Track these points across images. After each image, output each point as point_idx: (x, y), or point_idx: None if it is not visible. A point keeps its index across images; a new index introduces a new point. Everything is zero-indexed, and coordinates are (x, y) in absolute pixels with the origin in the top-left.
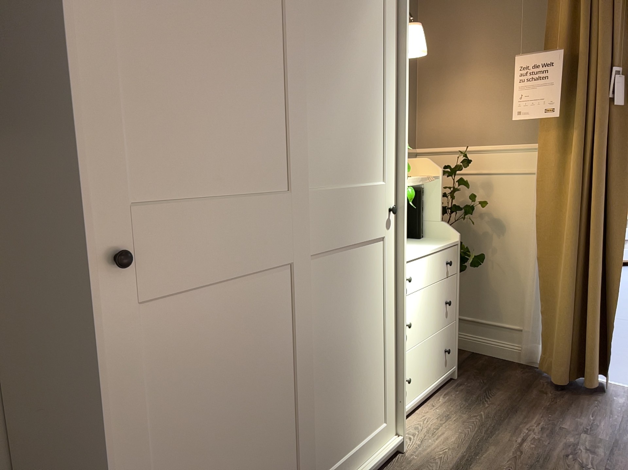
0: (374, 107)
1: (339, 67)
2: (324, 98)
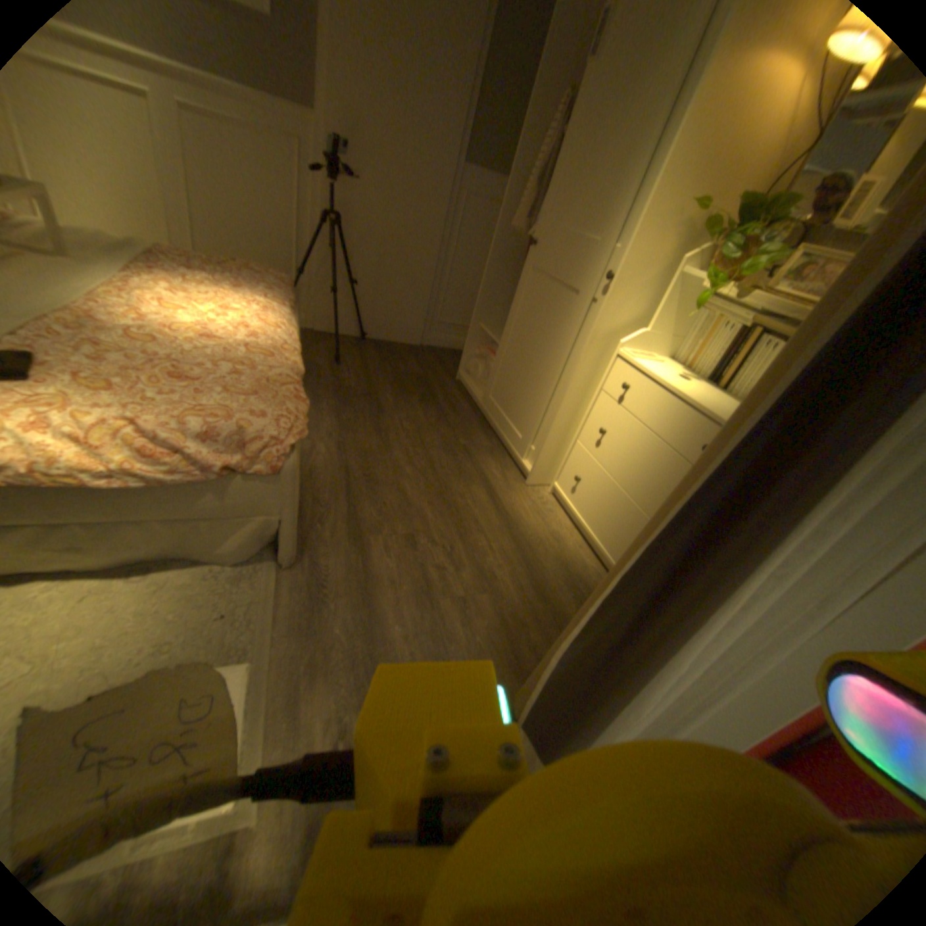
0: (645, 161)
1: (624, 125)
2: (601, 157)
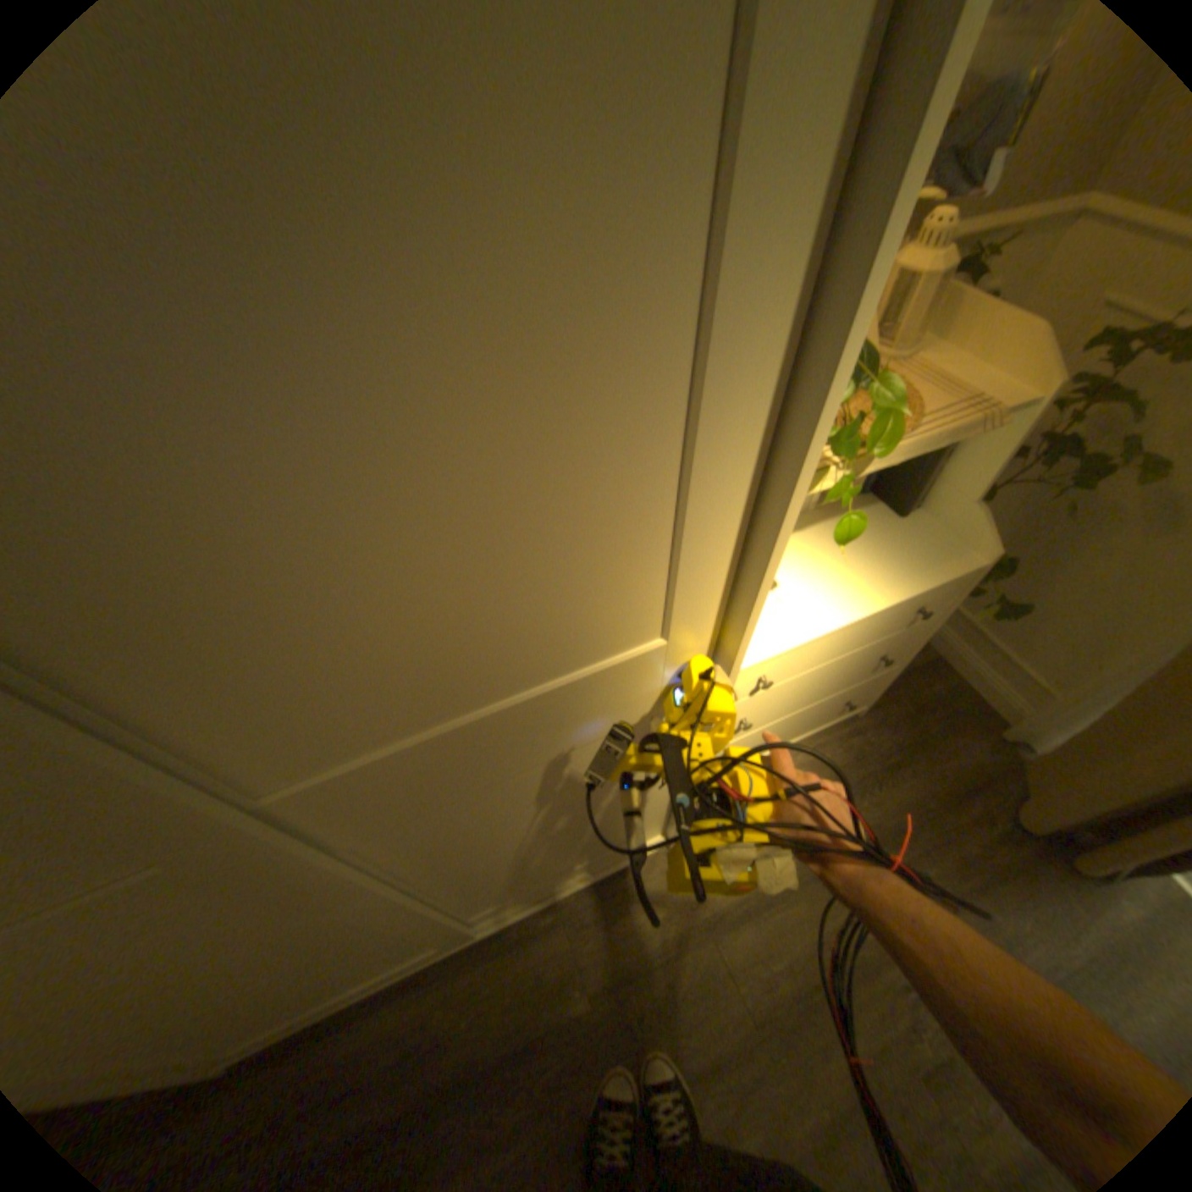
0: (609, 476)
1: (253, 426)
2: (209, 596)
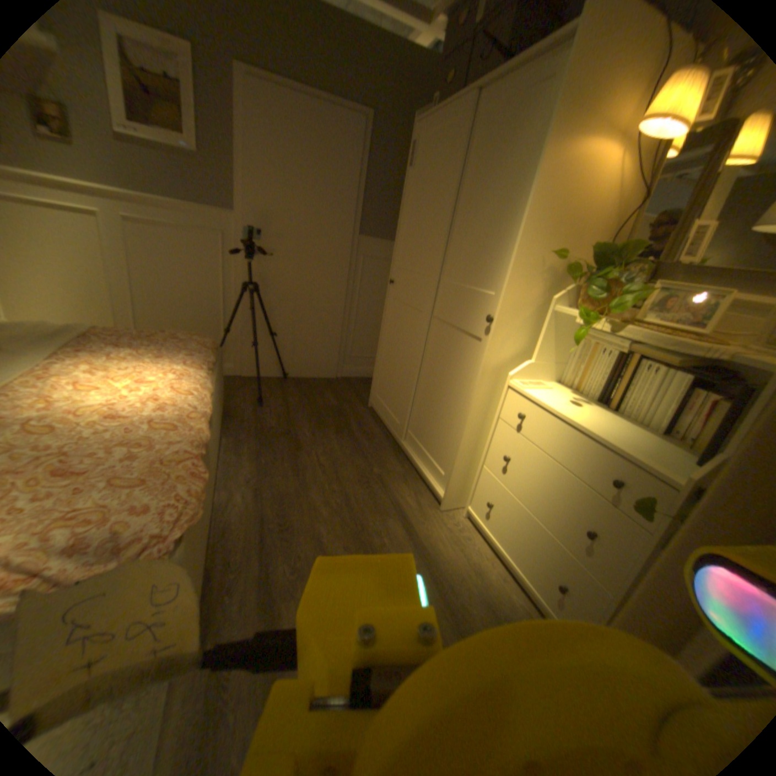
0: (503, 225)
1: (480, 200)
2: (465, 225)
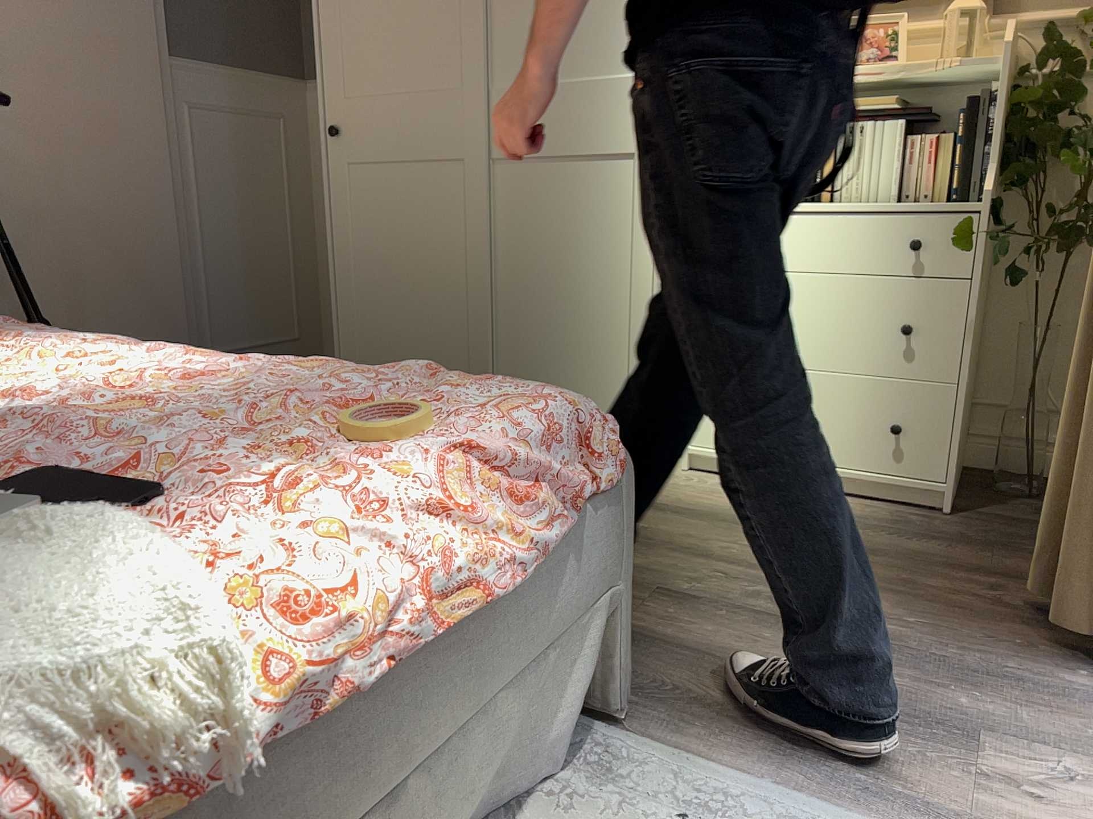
0: None
1: None
2: None
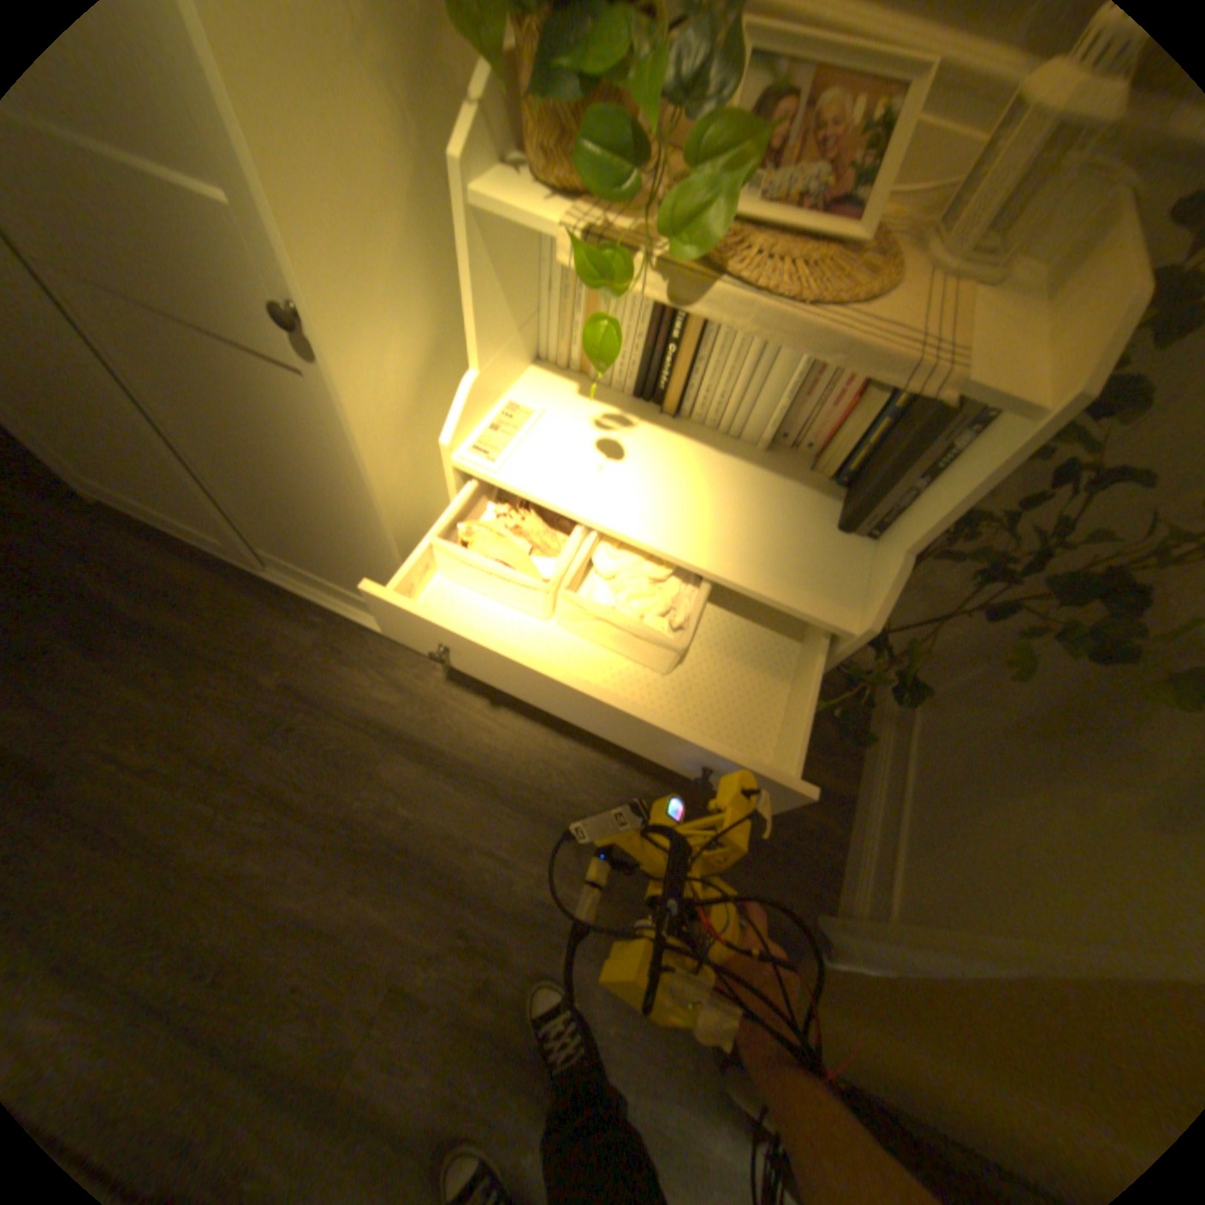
0: None
1: None
2: None
